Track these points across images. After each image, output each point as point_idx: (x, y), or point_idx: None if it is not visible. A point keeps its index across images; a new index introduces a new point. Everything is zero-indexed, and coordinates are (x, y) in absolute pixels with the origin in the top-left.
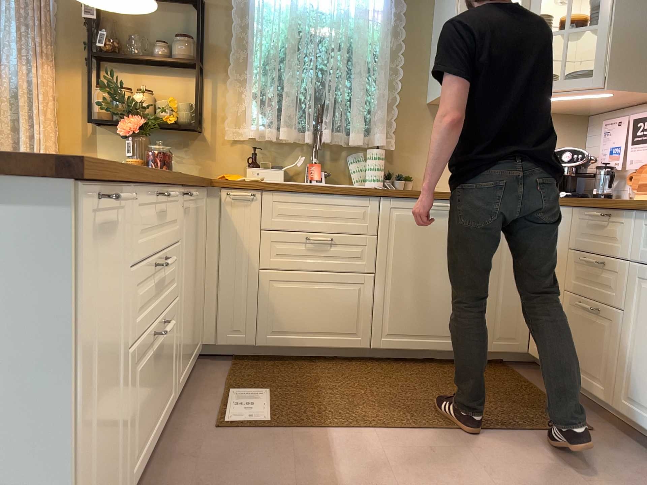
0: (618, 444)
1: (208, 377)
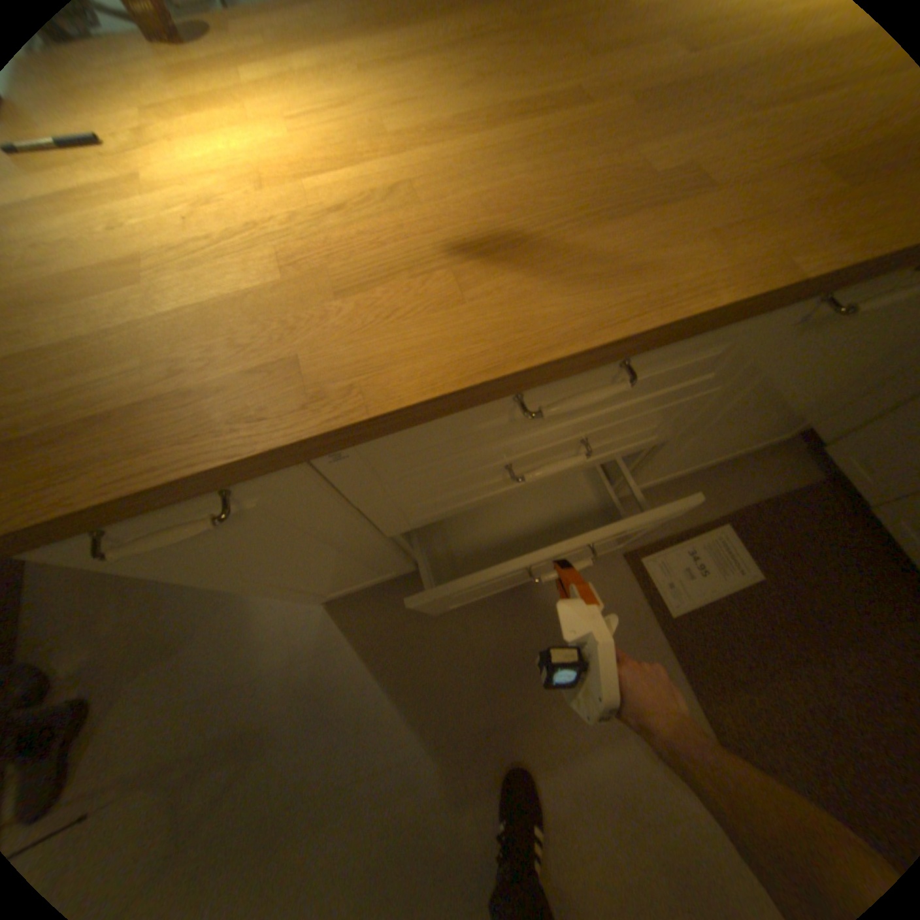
0: None
1: (753, 476)
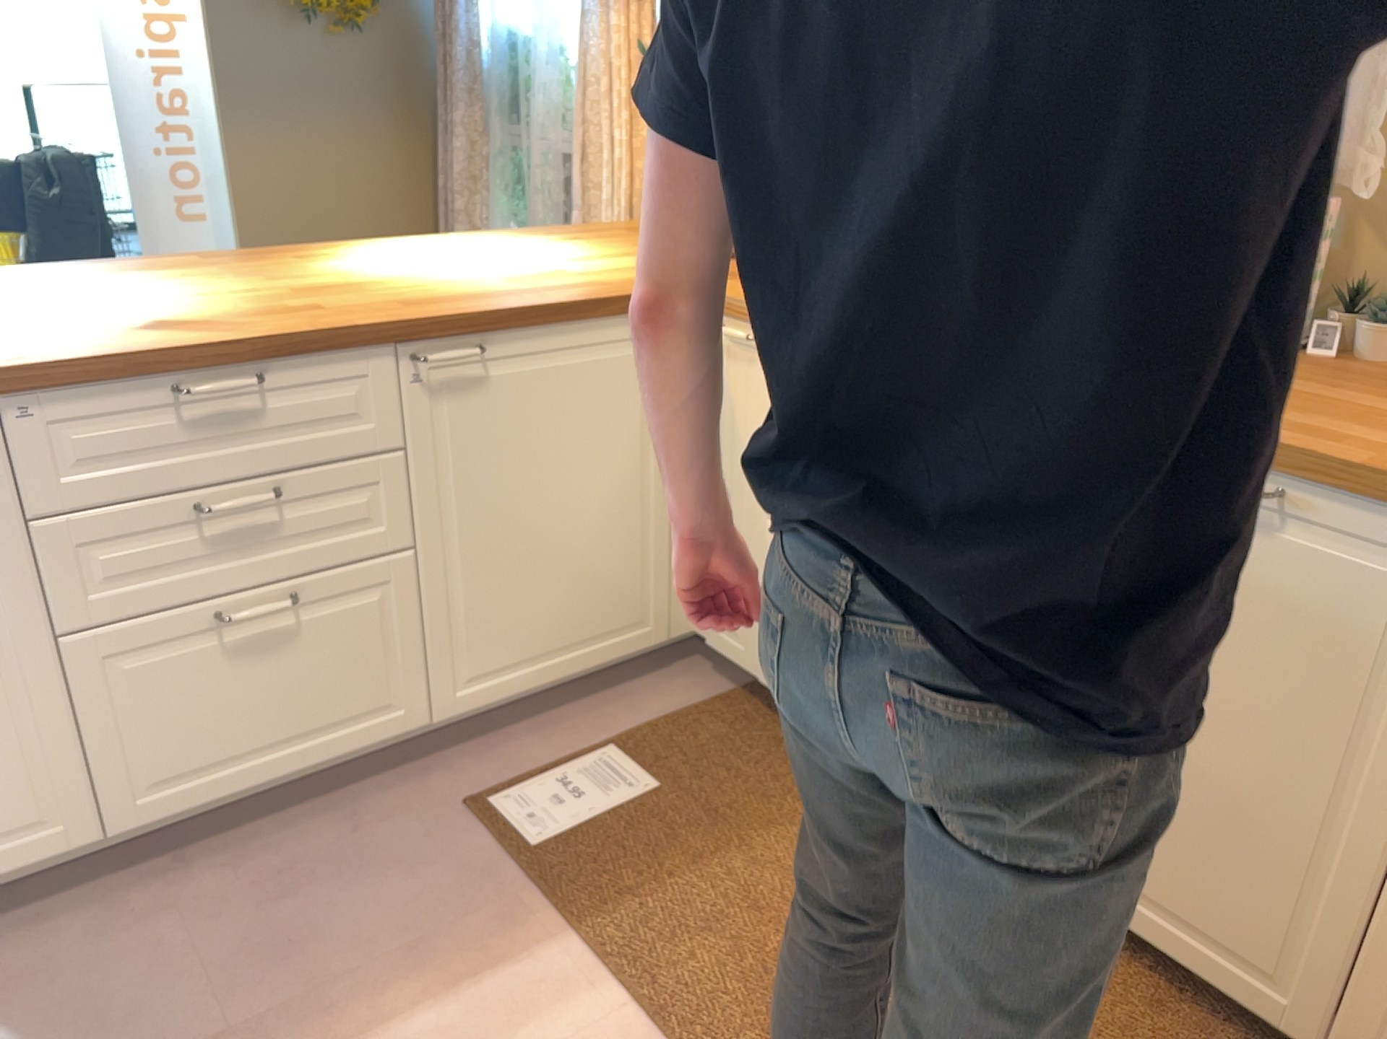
0: None
1: (643, 700)
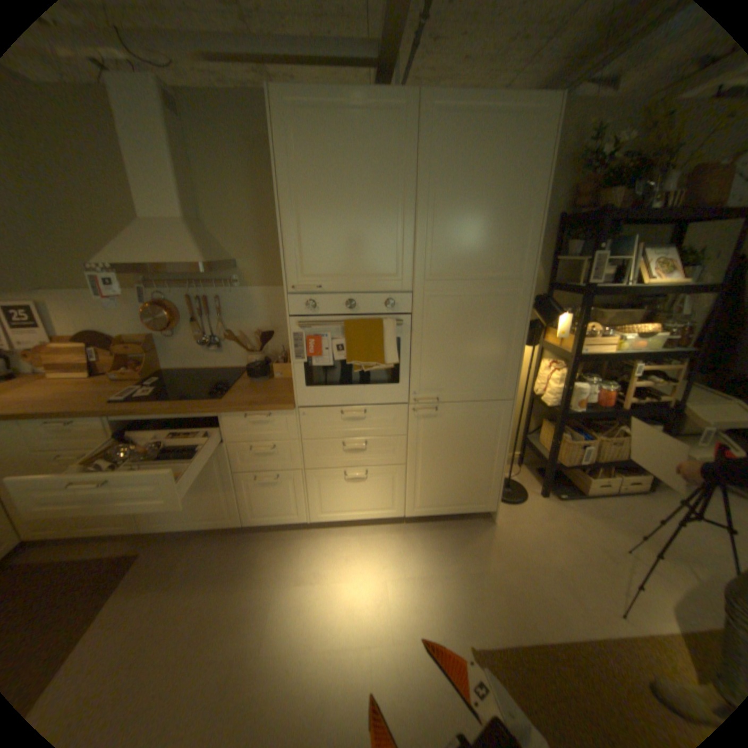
0: (156, 550)
1: None
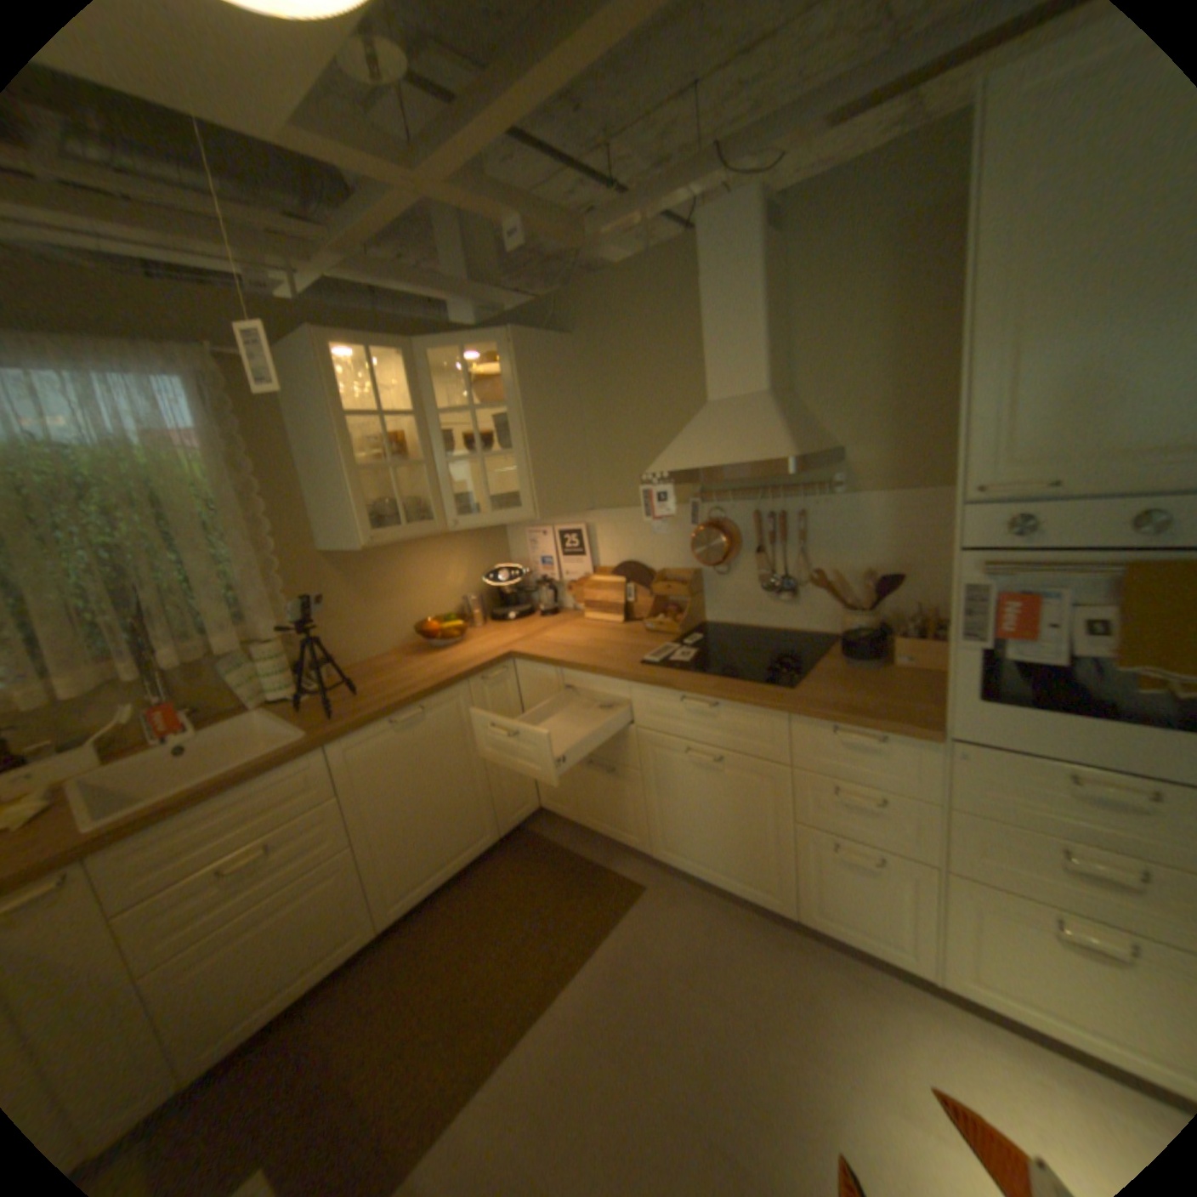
0: (668, 892)
1: None
